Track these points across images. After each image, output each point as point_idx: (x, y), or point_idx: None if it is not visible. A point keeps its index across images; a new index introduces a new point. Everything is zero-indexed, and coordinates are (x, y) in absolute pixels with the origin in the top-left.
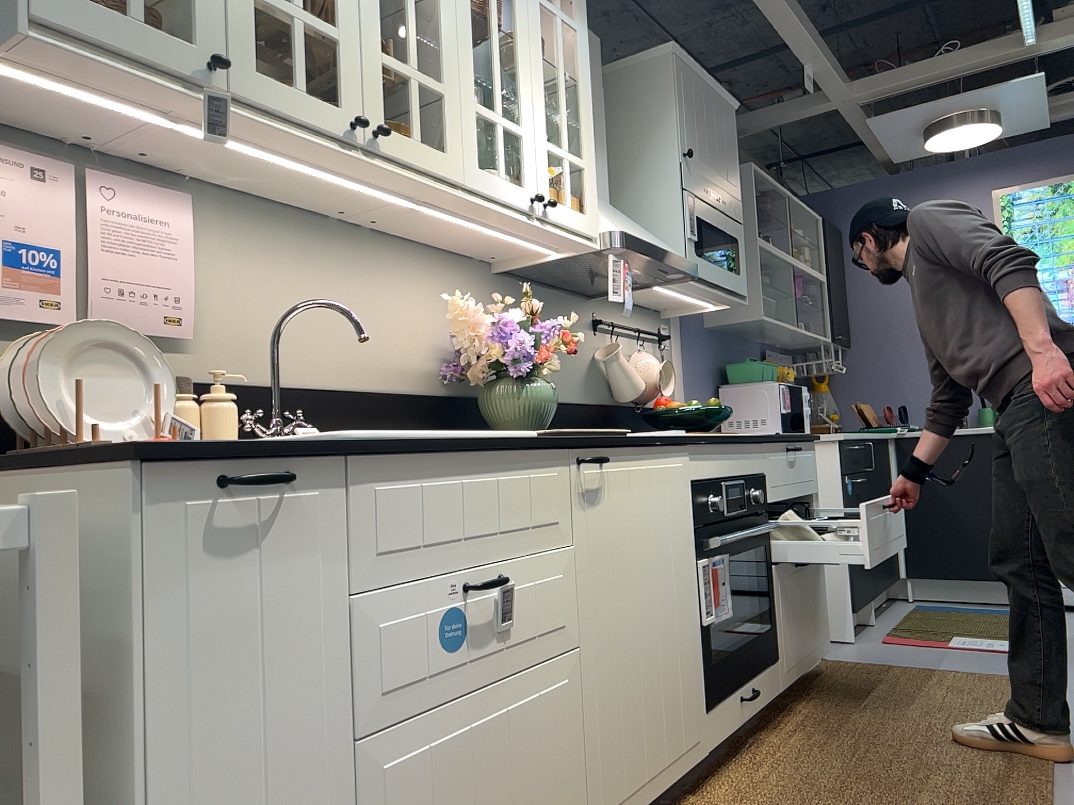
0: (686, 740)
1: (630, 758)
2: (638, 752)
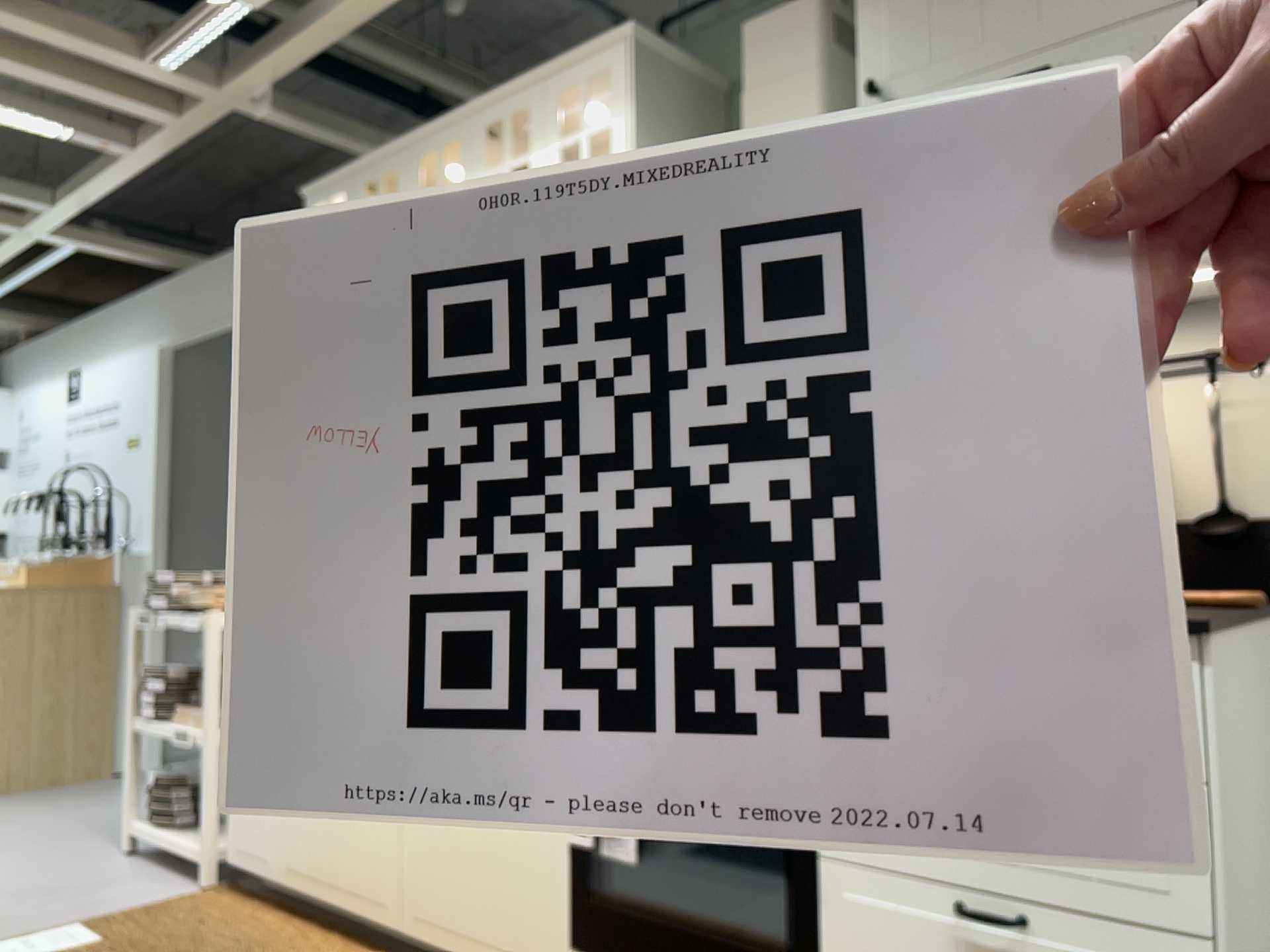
0: (523, 948)
1: (442, 896)
2: (451, 899)
